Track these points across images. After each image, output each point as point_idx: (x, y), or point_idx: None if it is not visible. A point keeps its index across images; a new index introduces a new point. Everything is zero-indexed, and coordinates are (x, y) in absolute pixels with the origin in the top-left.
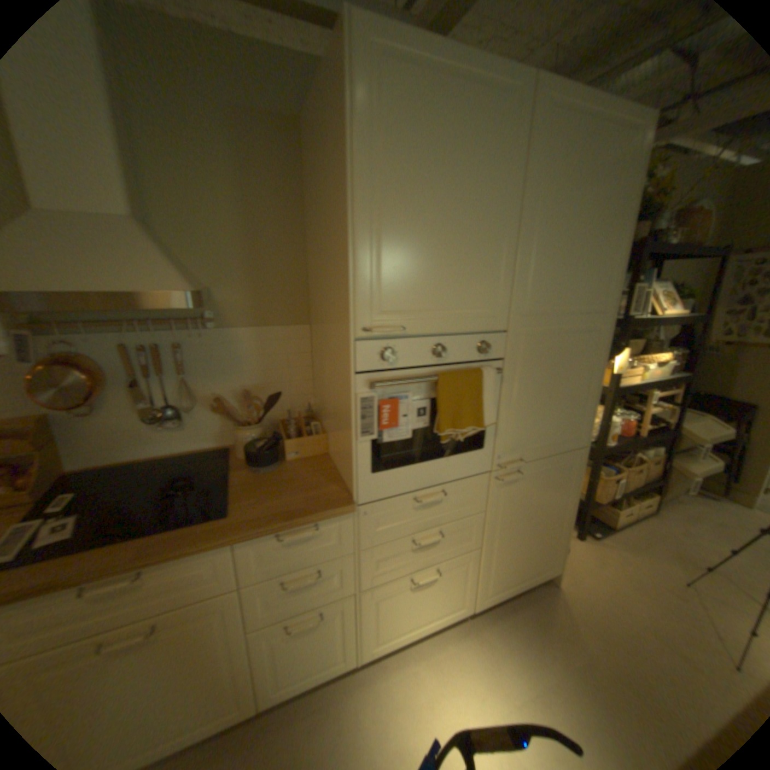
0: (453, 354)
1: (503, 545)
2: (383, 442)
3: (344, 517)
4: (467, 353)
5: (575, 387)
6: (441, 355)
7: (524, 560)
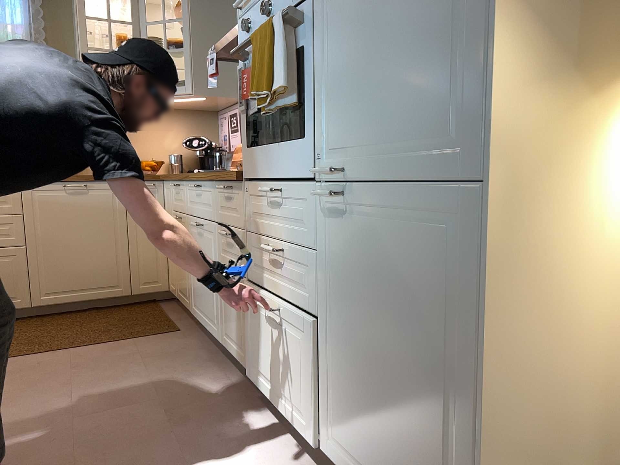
0: (279, 7)
1: (343, 343)
2: (252, 115)
3: (240, 187)
4: (287, 1)
5: (427, 4)
6: (270, 12)
7: (378, 424)
